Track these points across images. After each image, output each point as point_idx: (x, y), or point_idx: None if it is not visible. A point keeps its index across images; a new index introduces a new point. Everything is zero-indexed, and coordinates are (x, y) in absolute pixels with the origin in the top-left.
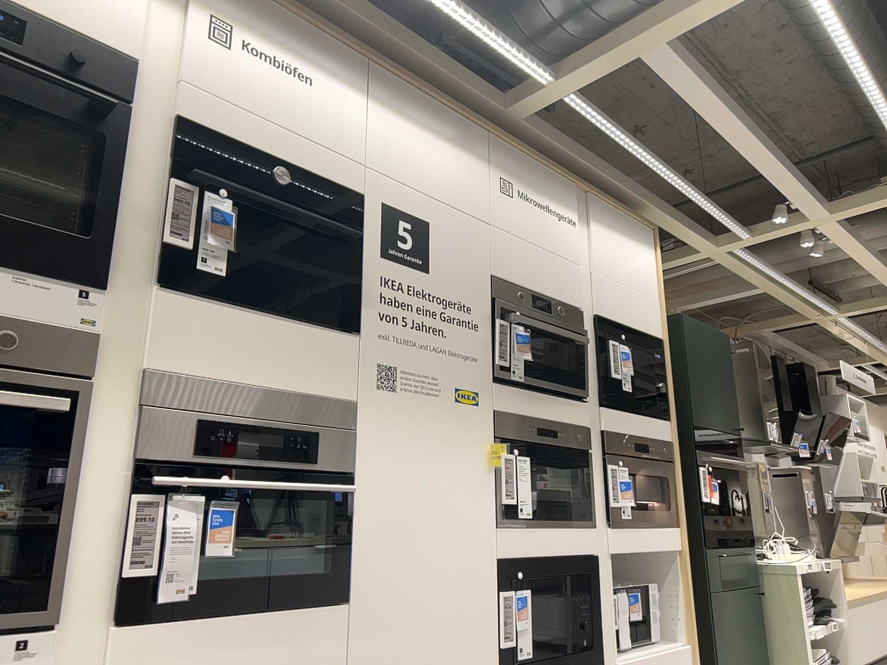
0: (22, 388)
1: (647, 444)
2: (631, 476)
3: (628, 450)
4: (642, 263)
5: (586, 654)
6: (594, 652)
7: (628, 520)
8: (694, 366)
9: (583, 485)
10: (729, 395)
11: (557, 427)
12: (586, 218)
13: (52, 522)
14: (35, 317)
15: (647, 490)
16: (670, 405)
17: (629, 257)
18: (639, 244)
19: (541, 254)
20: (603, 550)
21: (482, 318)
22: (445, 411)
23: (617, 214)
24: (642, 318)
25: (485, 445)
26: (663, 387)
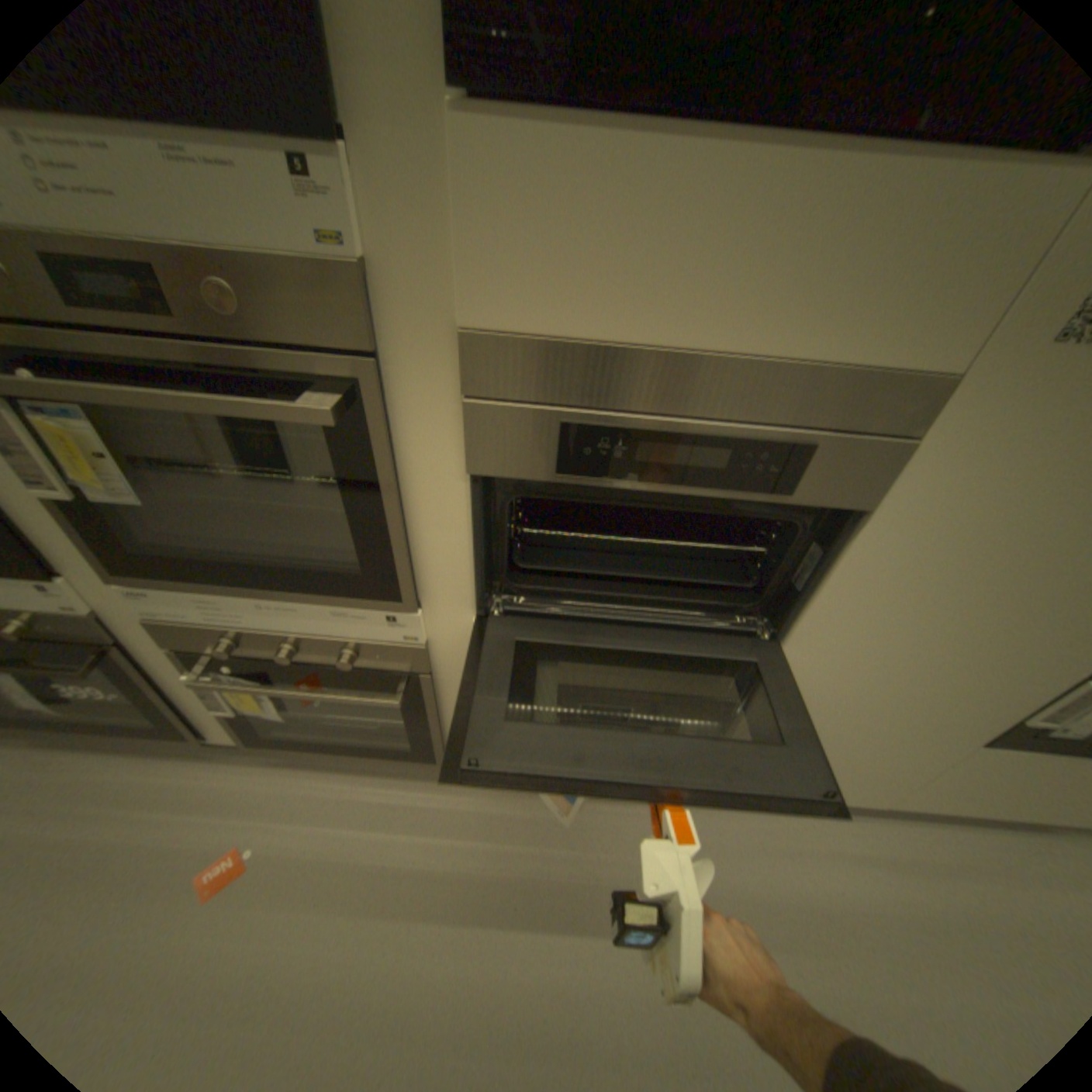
0: (281, 374)
1: None
2: None
3: None
4: None
5: None
6: None
7: None
8: None
9: None
10: None
11: None
12: None
13: (381, 535)
14: (238, 241)
15: None
16: None
17: None
18: None
19: None
20: None
21: None
22: None
23: None
24: None
25: None
26: None
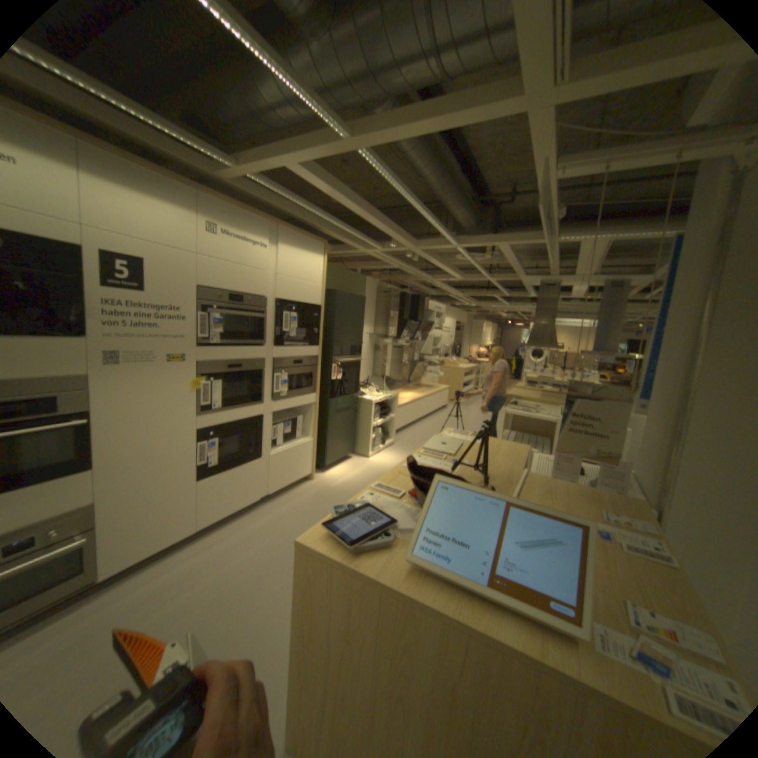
0: None
1: (301, 360)
2: (288, 378)
3: (289, 365)
4: (313, 266)
5: (250, 456)
6: (255, 454)
7: (284, 397)
8: (339, 317)
9: (256, 387)
10: (359, 328)
11: (241, 363)
12: (276, 242)
13: None
14: None
15: (298, 381)
16: (319, 339)
17: (305, 263)
18: (313, 254)
19: (237, 270)
20: (266, 411)
21: (189, 313)
22: (159, 368)
23: (299, 238)
24: (308, 297)
25: (188, 380)
26: (316, 331)
